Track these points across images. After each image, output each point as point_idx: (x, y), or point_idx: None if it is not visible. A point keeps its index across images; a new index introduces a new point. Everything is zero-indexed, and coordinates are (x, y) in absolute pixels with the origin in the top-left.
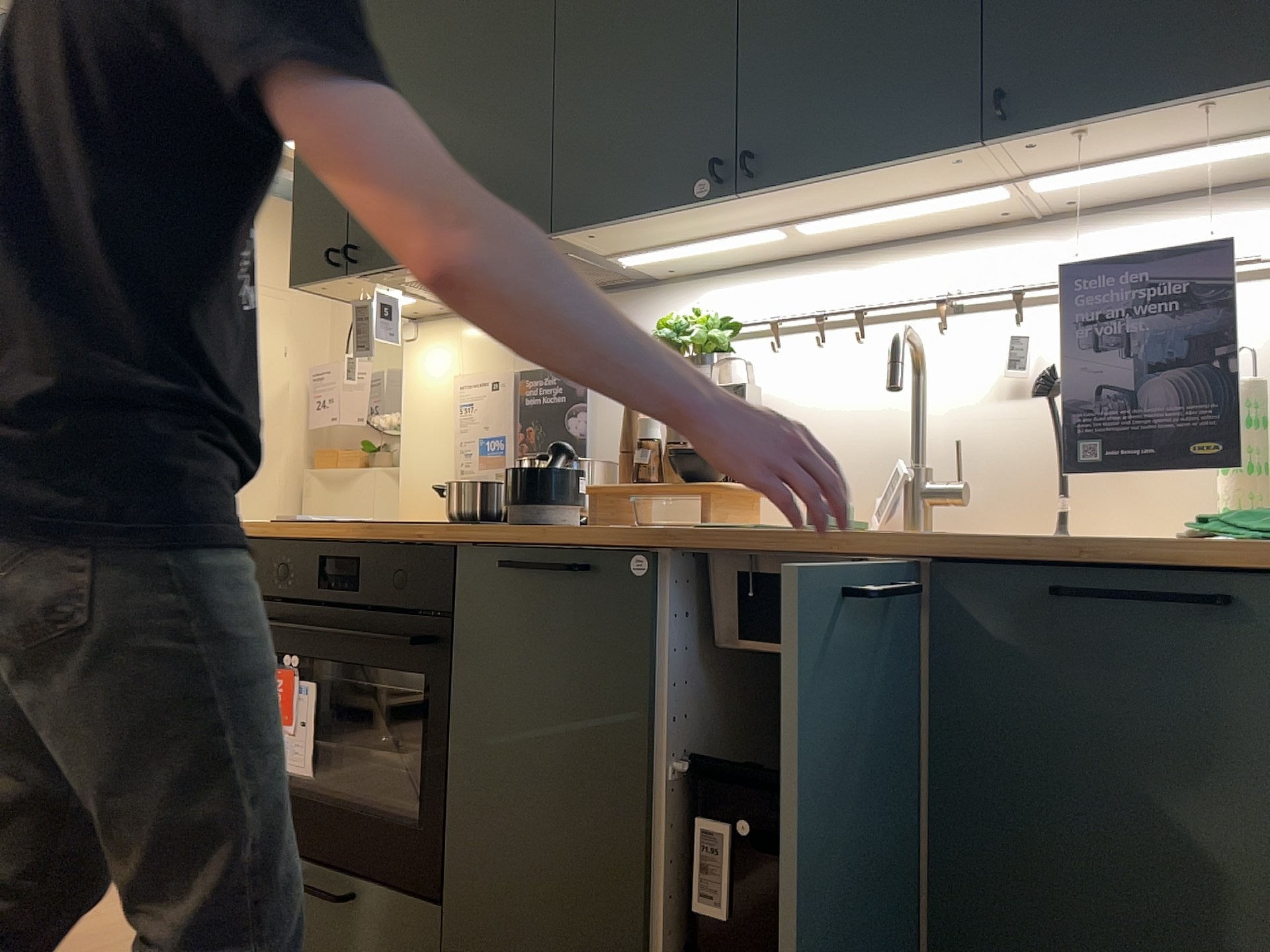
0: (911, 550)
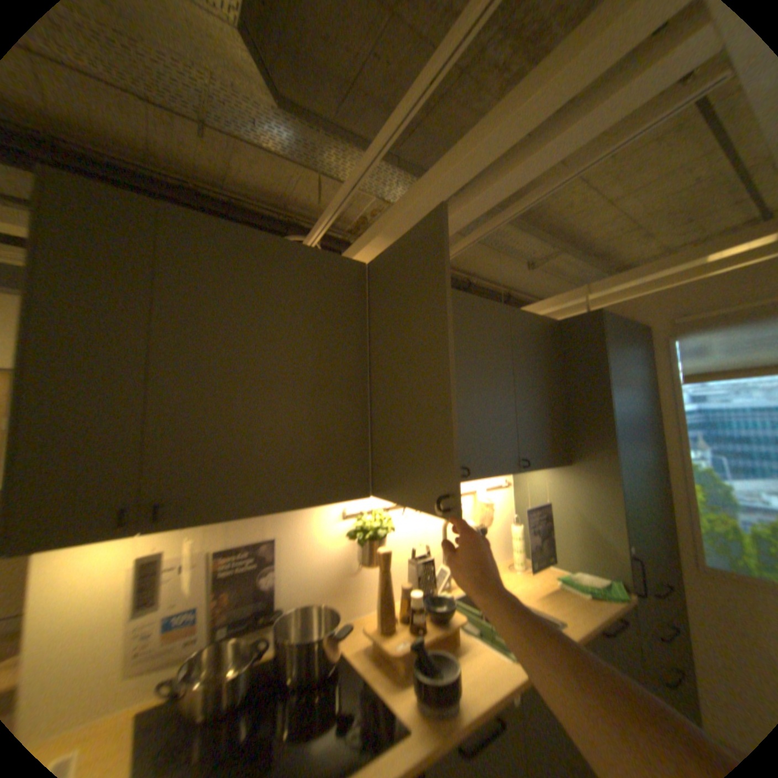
0: (586, 640)
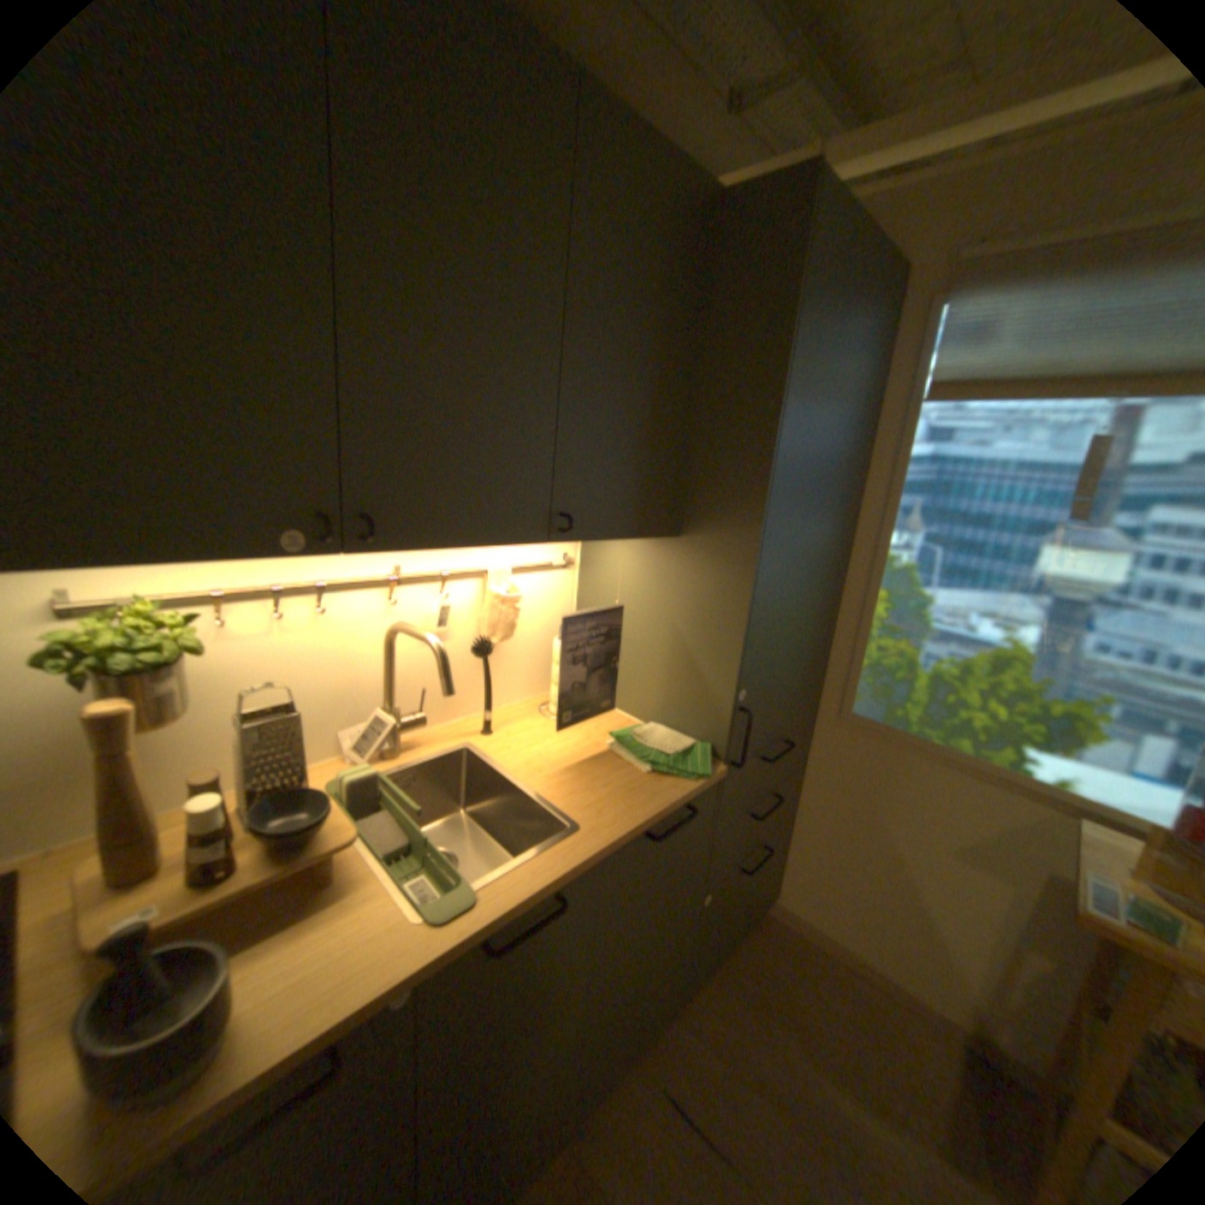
0: (600, 858)
